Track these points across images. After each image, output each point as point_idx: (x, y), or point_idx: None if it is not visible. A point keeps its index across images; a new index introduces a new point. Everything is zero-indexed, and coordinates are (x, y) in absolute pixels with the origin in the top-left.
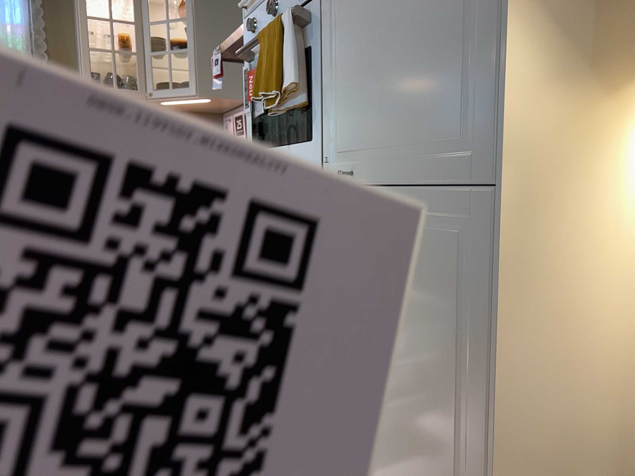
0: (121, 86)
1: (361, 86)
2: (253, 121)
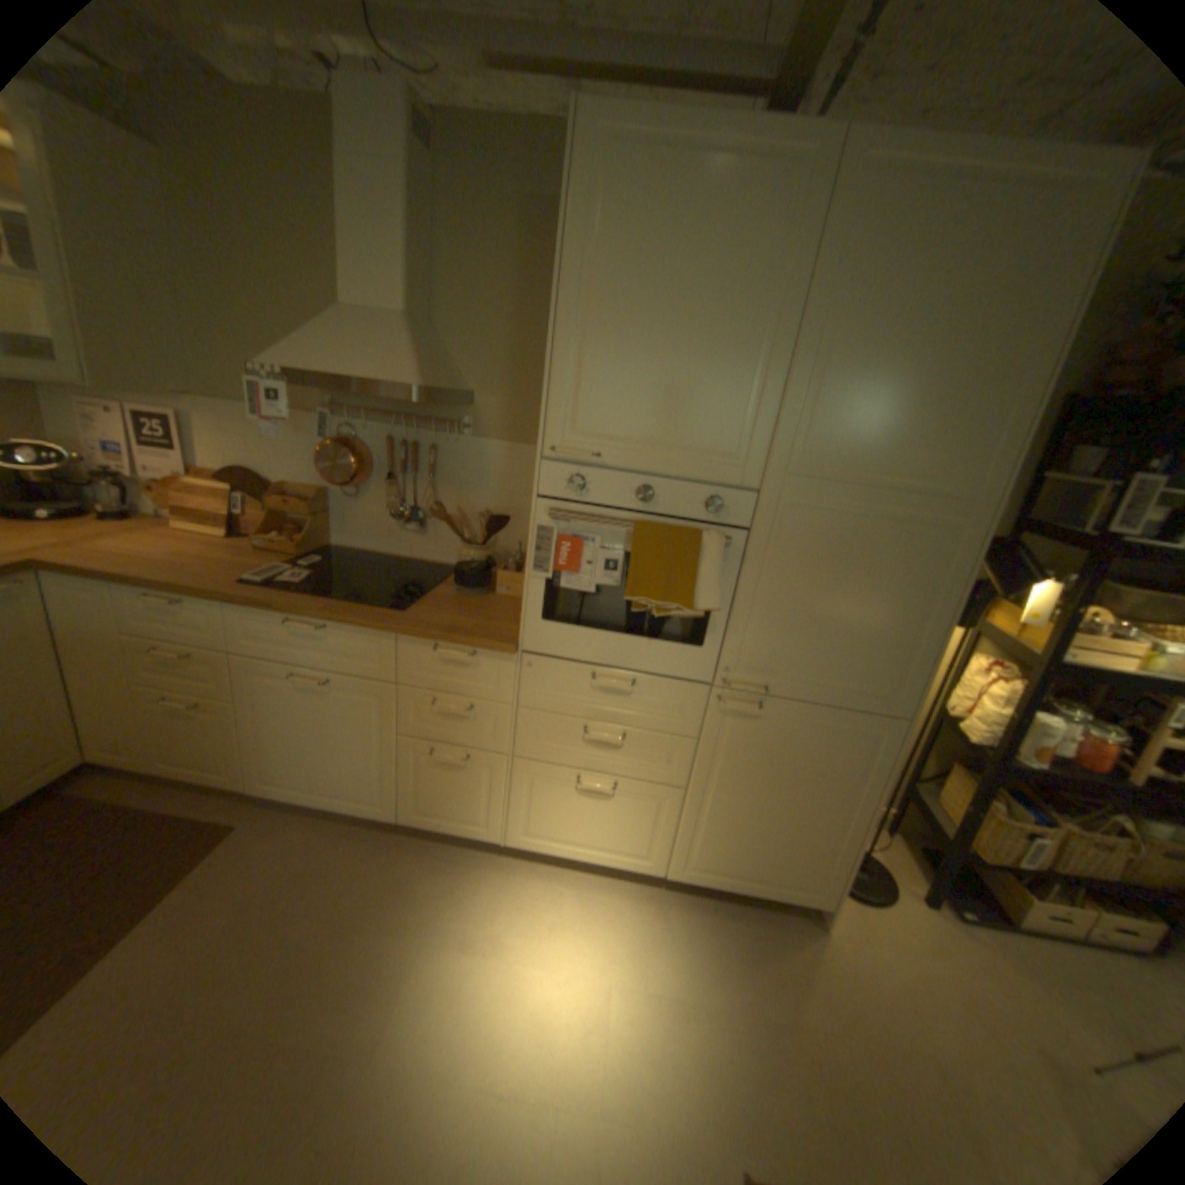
0: None
1: (788, 628)
2: (544, 587)
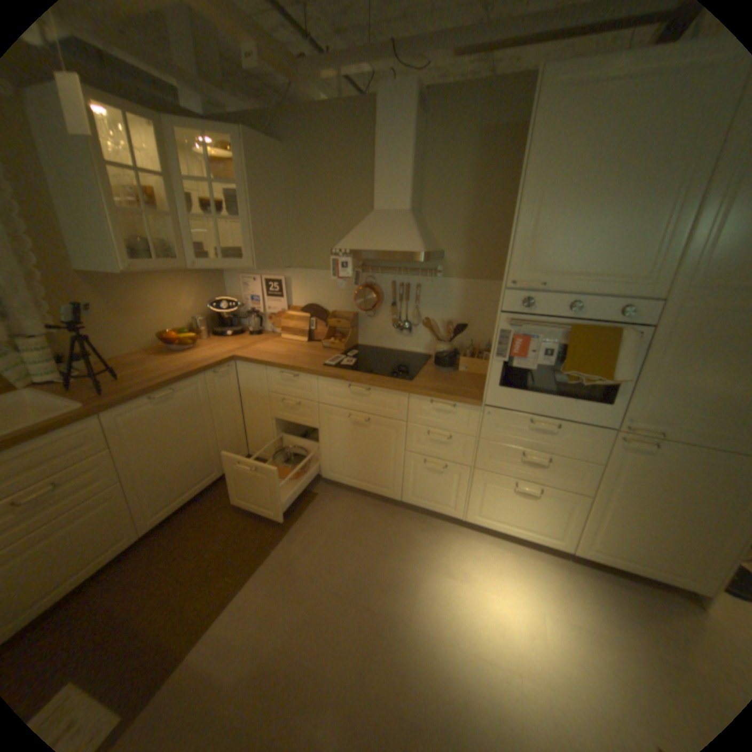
0: (154, 254)
1: (685, 393)
2: (502, 366)
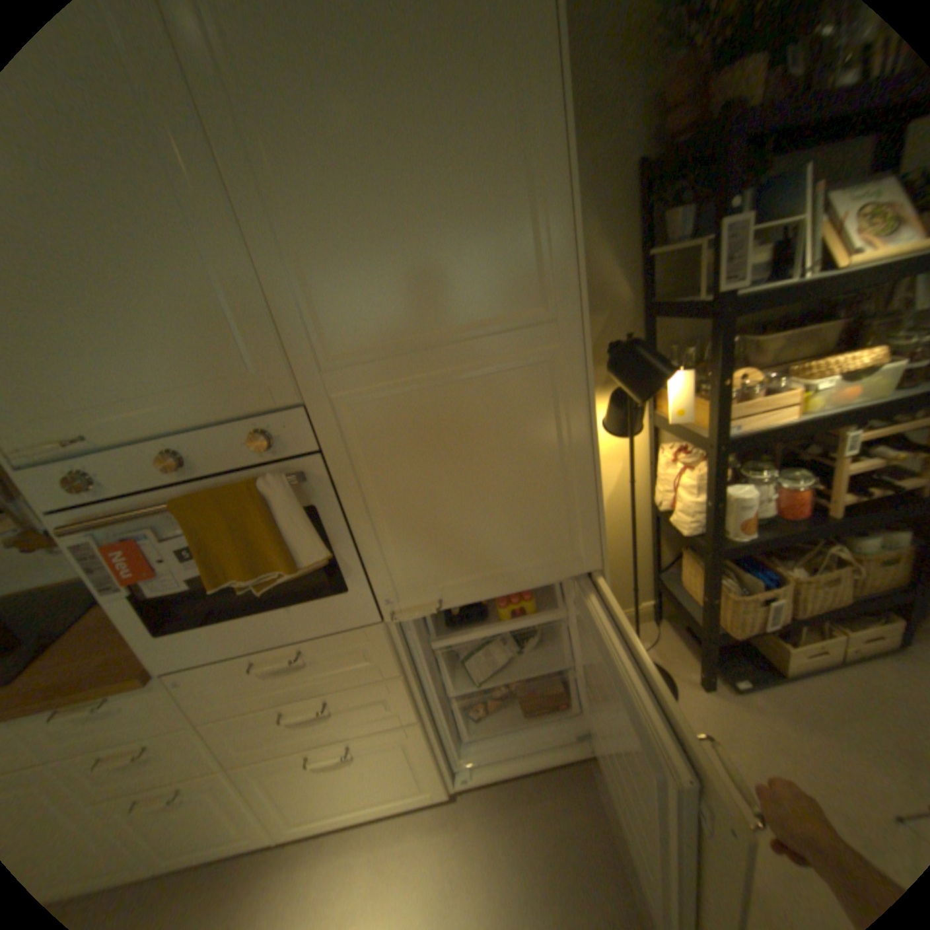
0: None
1: (426, 535)
2: (129, 605)
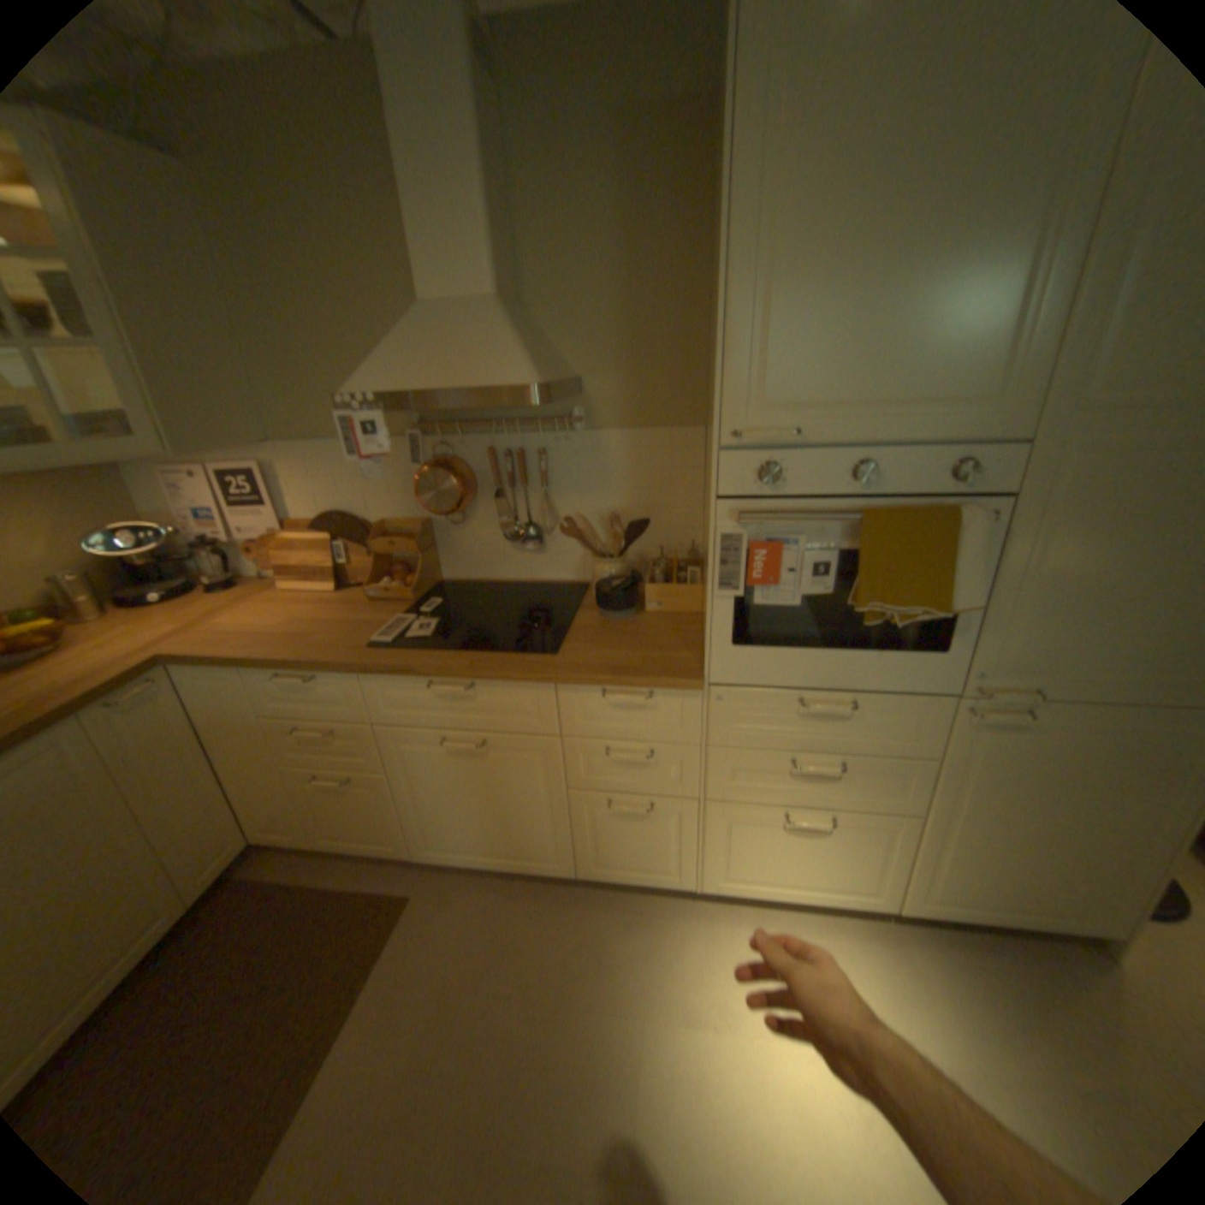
0: None
1: (1074, 614)
2: (732, 607)
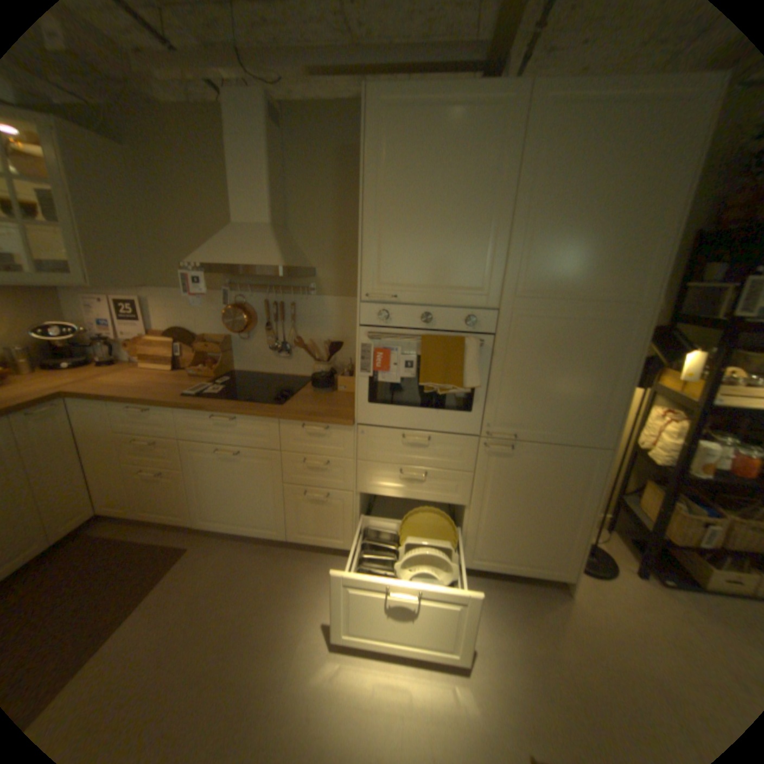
0: None
1: (526, 395)
2: (368, 382)
